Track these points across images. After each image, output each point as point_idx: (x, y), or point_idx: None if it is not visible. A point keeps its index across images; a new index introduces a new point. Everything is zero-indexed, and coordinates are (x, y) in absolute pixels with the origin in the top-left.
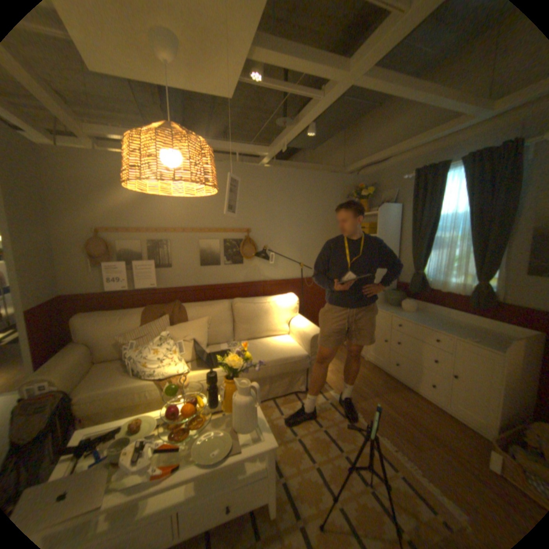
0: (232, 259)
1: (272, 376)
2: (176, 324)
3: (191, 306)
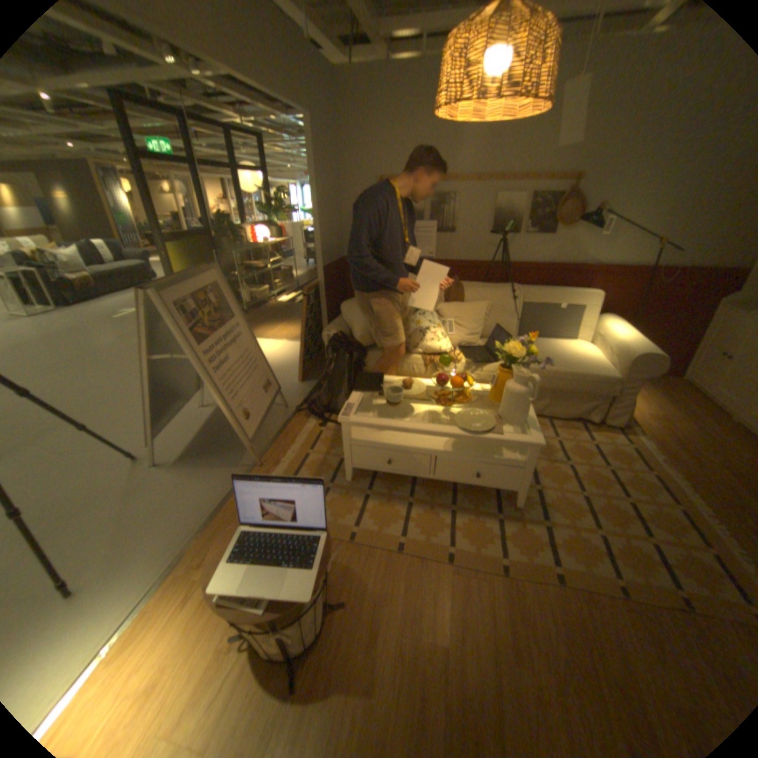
0: (541, 224)
1: (557, 390)
2: (451, 303)
3: (471, 285)
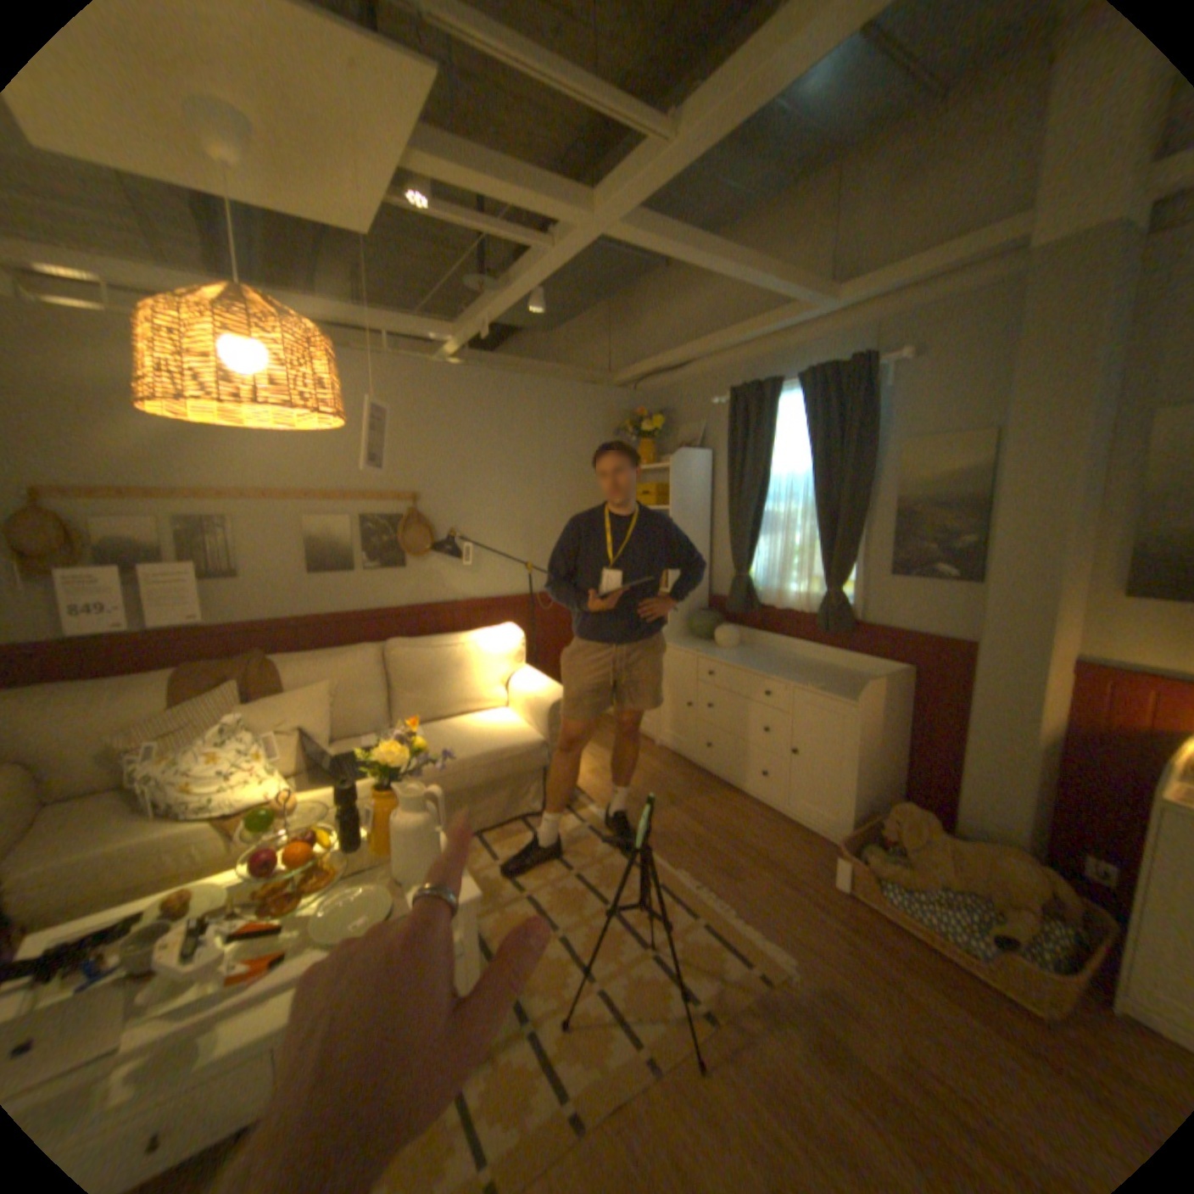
0: (381, 557)
1: (473, 789)
2: (256, 700)
3: (289, 661)
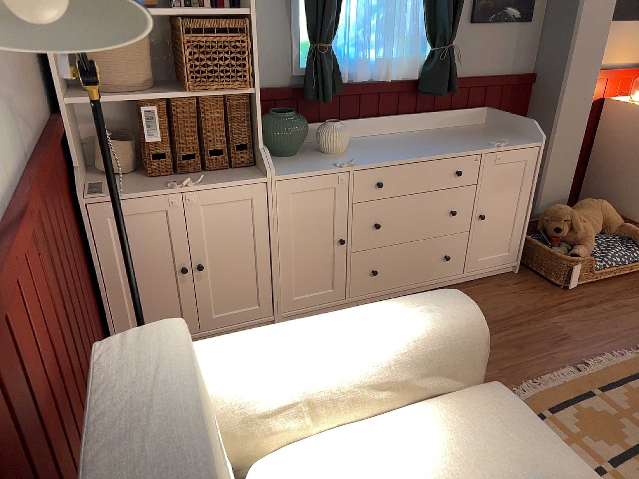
0: None
1: None
2: None
3: None
